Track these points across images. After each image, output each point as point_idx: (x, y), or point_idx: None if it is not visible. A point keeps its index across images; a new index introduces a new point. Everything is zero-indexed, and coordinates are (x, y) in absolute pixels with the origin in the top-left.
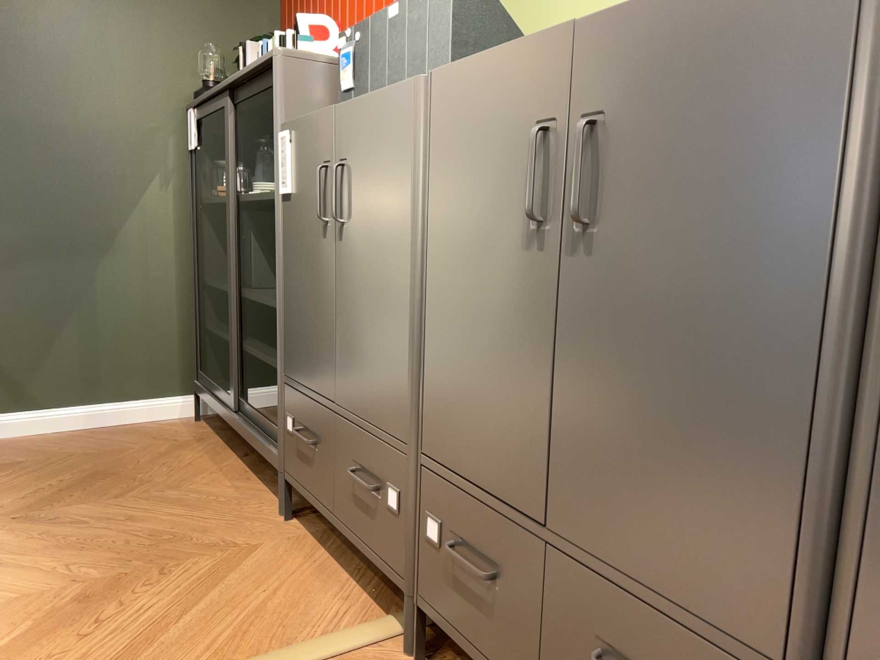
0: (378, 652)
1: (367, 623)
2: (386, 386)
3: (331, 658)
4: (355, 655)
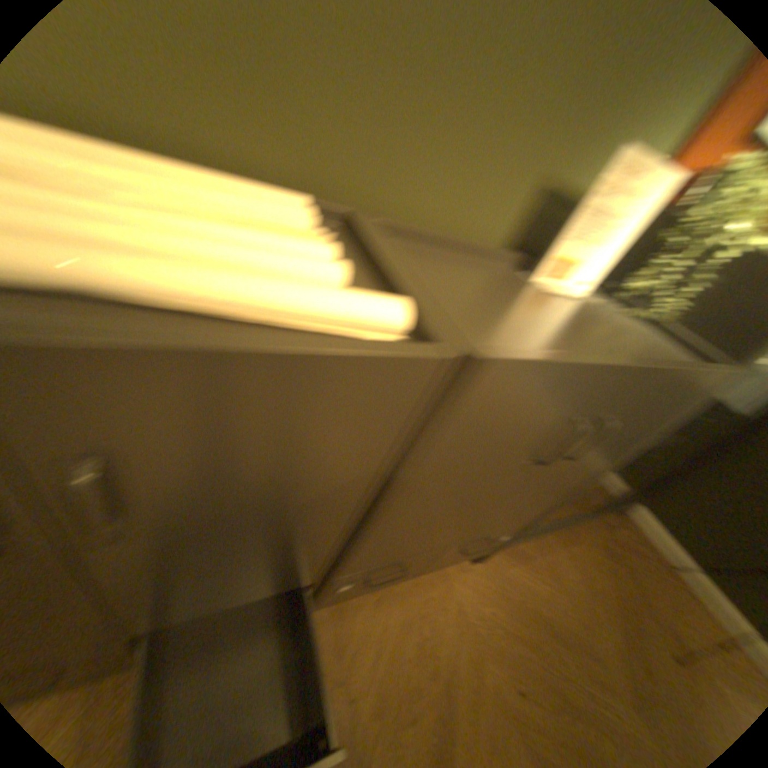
0: None
1: None
2: None
3: None
4: None
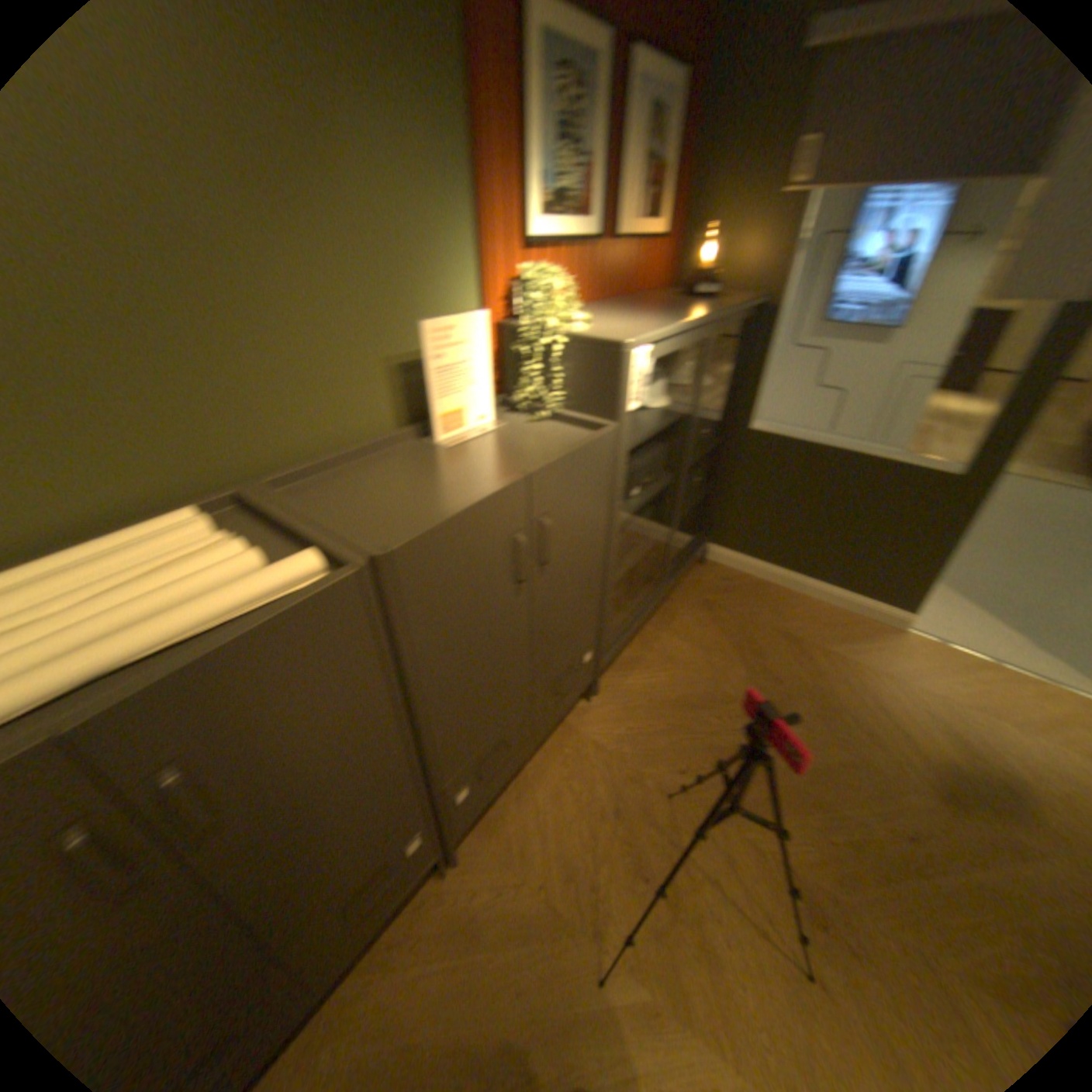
0: None
1: None
2: None
3: None
4: None
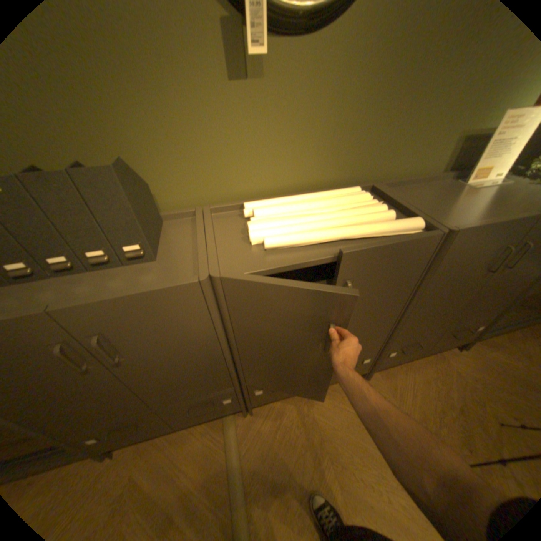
0: (240, 427)
1: (223, 427)
2: (210, 383)
3: (239, 447)
4: (239, 436)
